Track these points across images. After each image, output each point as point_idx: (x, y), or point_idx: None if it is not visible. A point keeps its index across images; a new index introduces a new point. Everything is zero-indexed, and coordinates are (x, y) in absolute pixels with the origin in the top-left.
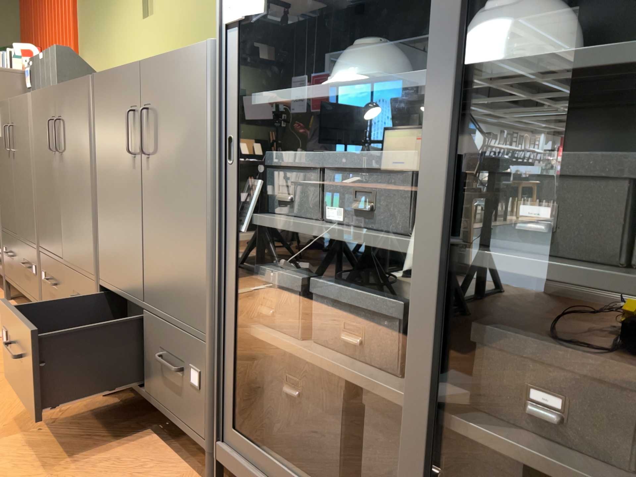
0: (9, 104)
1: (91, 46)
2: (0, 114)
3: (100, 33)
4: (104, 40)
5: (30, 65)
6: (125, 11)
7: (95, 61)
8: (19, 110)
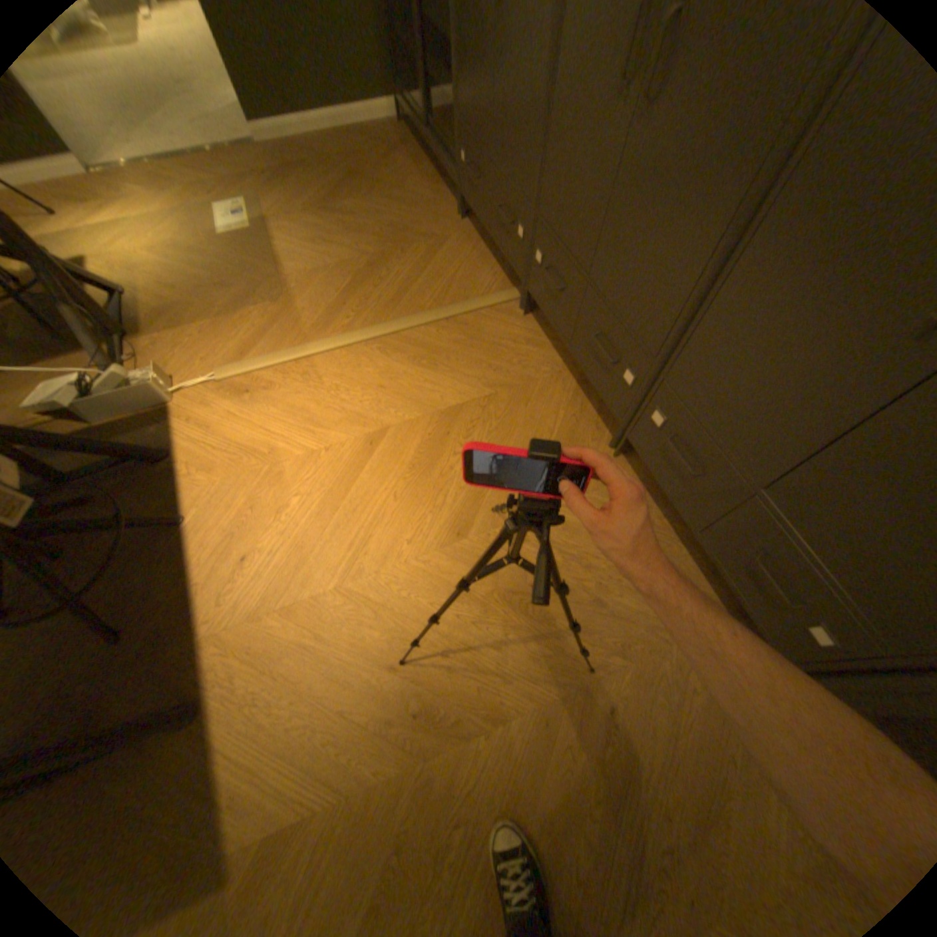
0: None
1: None
2: None
3: None
4: None
5: None
6: None
7: None
8: None
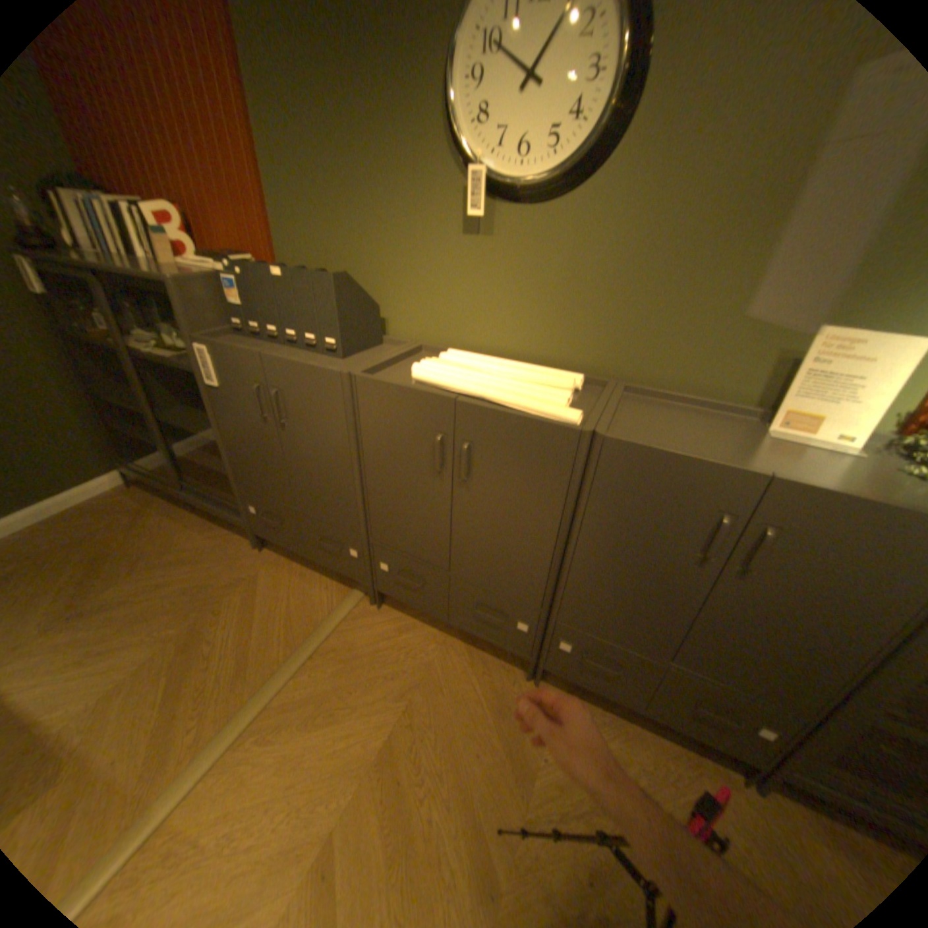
0: (260, 358)
1: (309, 228)
2: (225, 360)
3: (336, 215)
4: (348, 231)
5: (233, 271)
6: (412, 204)
7: (321, 254)
8: (305, 380)
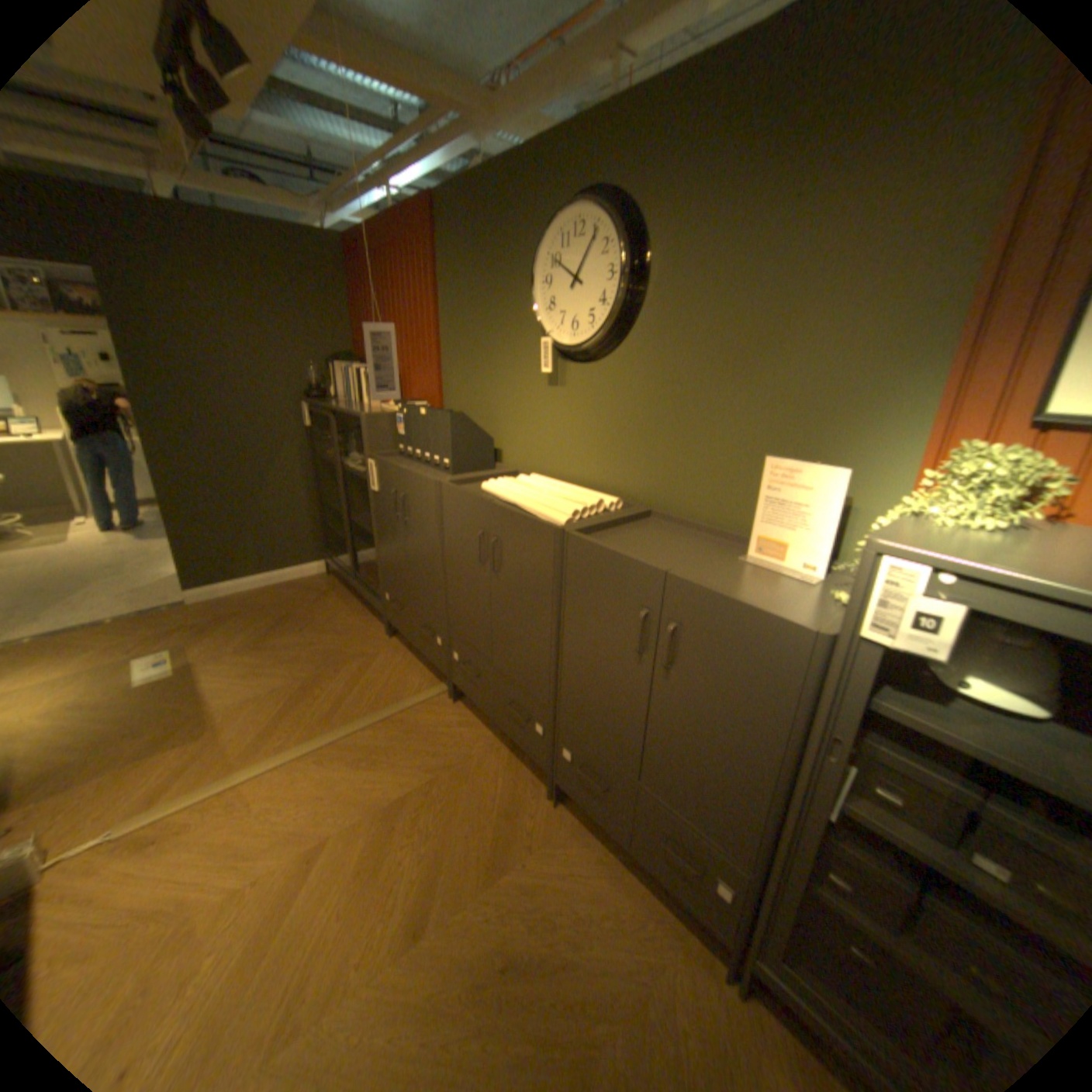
0: (398, 469)
1: (462, 382)
2: (382, 471)
3: (477, 373)
4: (483, 384)
5: (403, 410)
6: (519, 364)
7: (468, 400)
8: (418, 486)
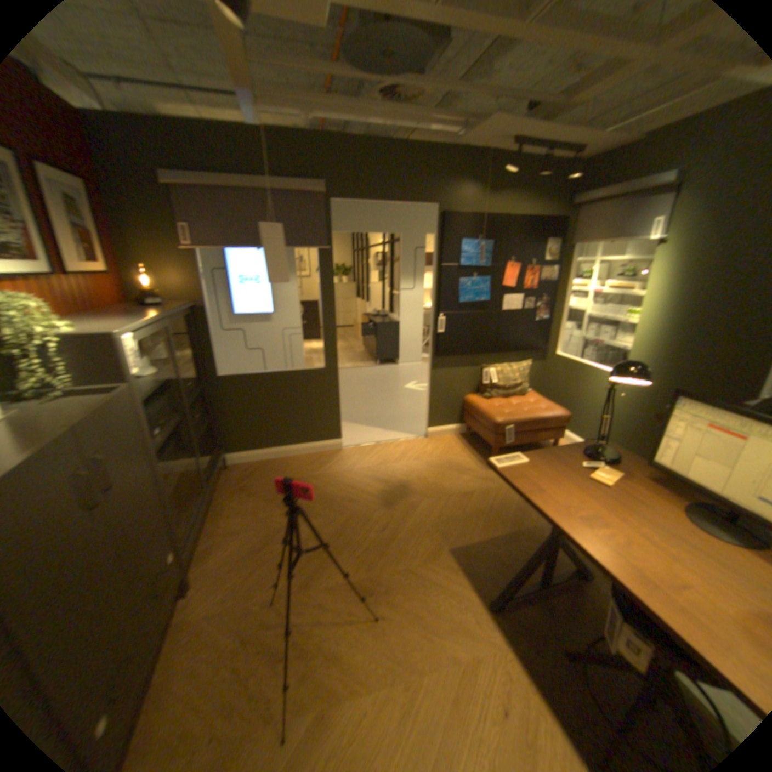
0: None
1: None
2: None
3: None
4: None
5: None
6: None
7: None
8: None
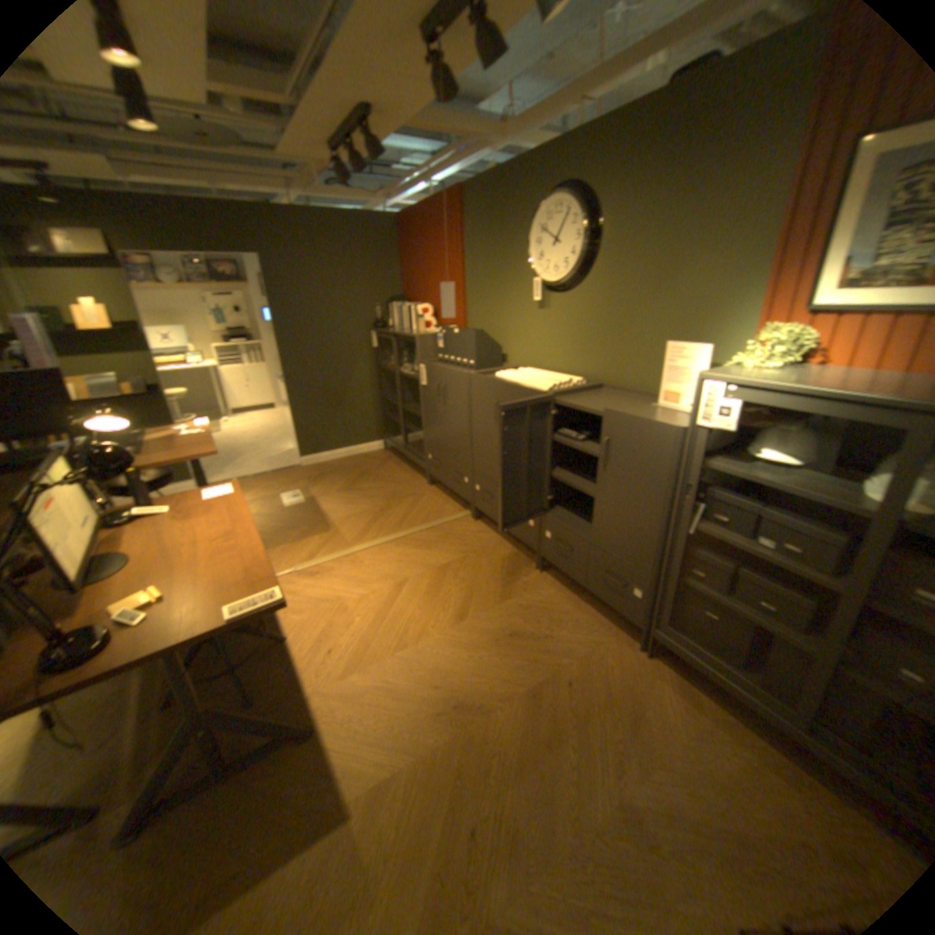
0: (441, 369)
1: (481, 311)
2: (430, 372)
3: (492, 304)
4: (495, 311)
5: (443, 332)
6: (520, 296)
7: (485, 323)
8: (455, 379)
